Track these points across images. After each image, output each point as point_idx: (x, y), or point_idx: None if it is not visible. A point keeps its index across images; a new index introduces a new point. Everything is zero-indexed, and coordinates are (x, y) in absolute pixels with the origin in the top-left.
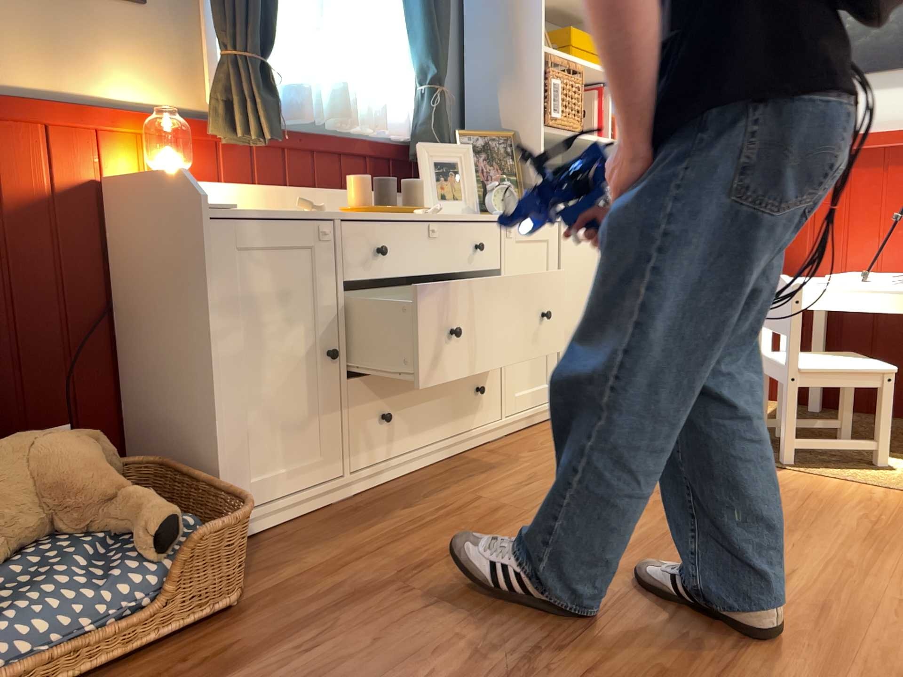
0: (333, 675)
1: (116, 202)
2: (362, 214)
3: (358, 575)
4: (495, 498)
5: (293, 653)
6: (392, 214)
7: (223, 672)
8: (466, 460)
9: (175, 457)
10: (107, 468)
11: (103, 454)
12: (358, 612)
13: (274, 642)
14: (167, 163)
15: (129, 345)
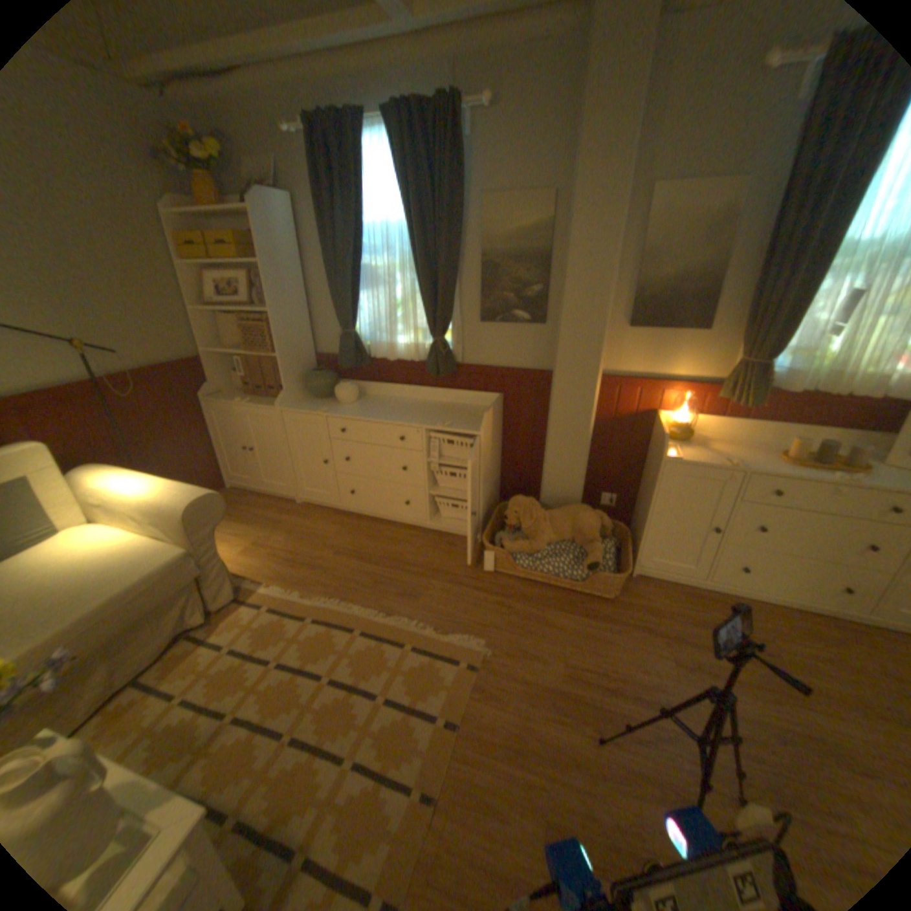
0: (609, 647)
1: (656, 424)
2: (782, 468)
3: (661, 625)
4: (782, 652)
5: (608, 629)
6: (818, 469)
7: (586, 617)
8: (808, 619)
9: (636, 531)
10: (597, 530)
11: (599, 525)
12: (641, 637)
13: (607, 621)
14: (683, 413)
15: (643, 478)
